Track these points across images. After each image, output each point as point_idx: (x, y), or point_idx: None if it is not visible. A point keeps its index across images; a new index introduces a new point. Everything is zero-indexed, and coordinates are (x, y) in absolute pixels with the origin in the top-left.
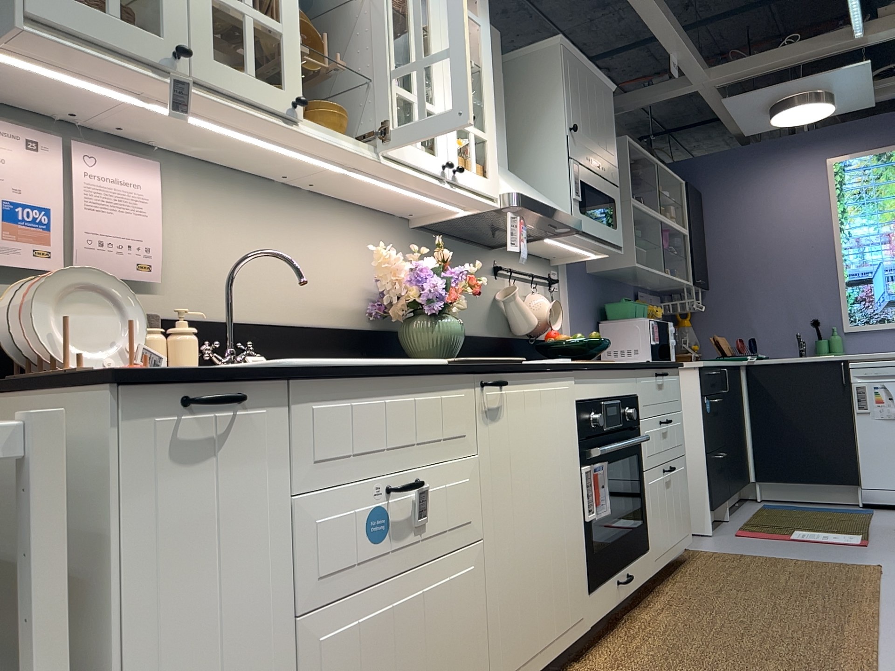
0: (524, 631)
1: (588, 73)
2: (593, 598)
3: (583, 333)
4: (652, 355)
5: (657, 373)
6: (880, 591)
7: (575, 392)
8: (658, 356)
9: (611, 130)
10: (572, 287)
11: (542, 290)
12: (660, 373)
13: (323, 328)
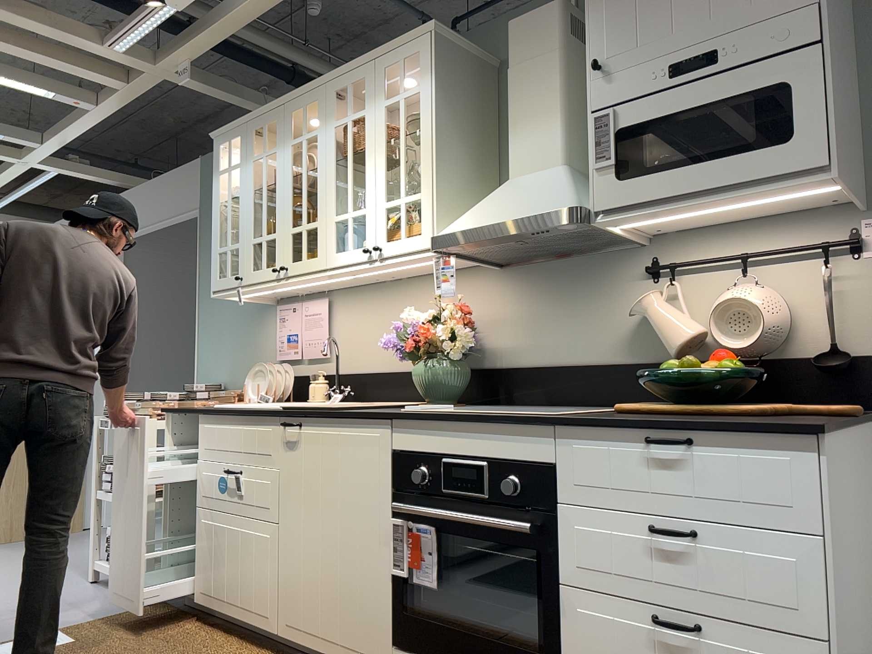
0: (306, 610)
1: None
2: None
3: None
4: None
5: (648, 438)
6: None
7: (392, 442)
8: None
9: None
10: None
11: (800, 270)
12: (661, 438)
13: (410, 371)
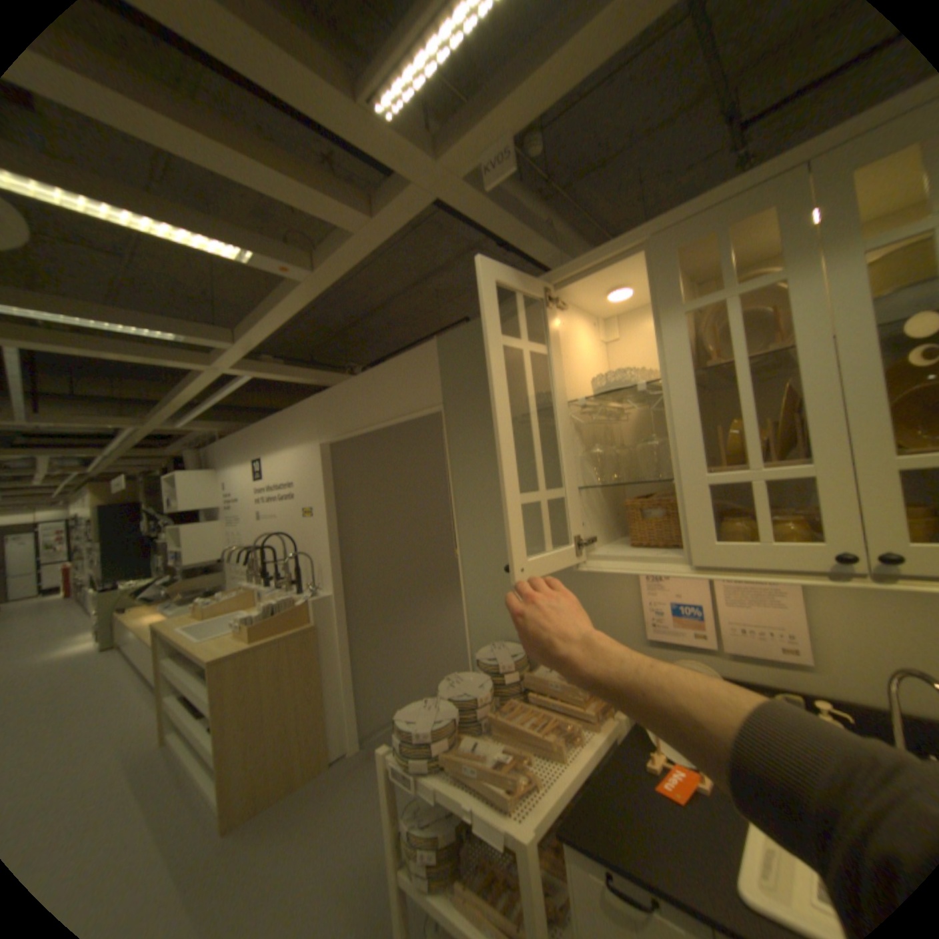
0: None
1: None
2: None
3: None
4: None
5: None
6: None
7: None
8: None
9: None
10: None
11: None
12: None
13: None
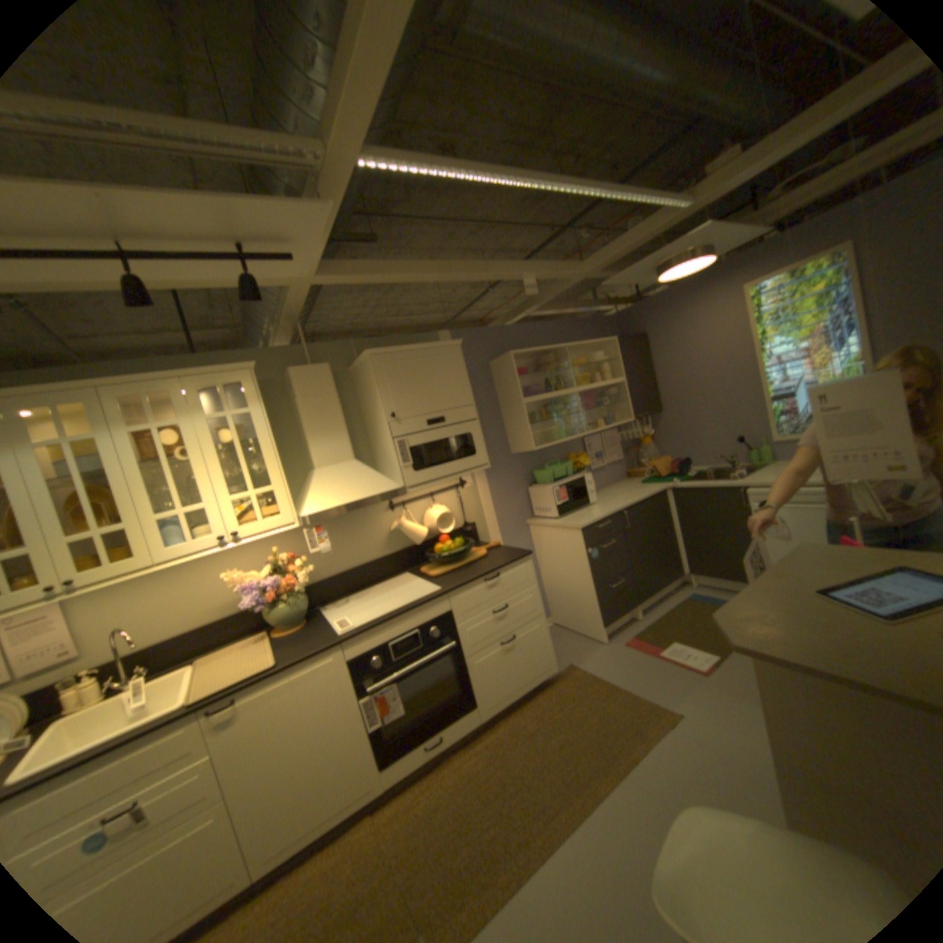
0: (287, 829)
1: (414, 354)
2: (387, 773)
3: (508, 502)
4: (559, 512)
5: (485, 579)
6: (640, 763)
7: (345, 656)
8: (568, 510)
9: (457, 380)
10: (489, 475)
11: (448, 495)
12: (490, 577)
13: (217, 621)
